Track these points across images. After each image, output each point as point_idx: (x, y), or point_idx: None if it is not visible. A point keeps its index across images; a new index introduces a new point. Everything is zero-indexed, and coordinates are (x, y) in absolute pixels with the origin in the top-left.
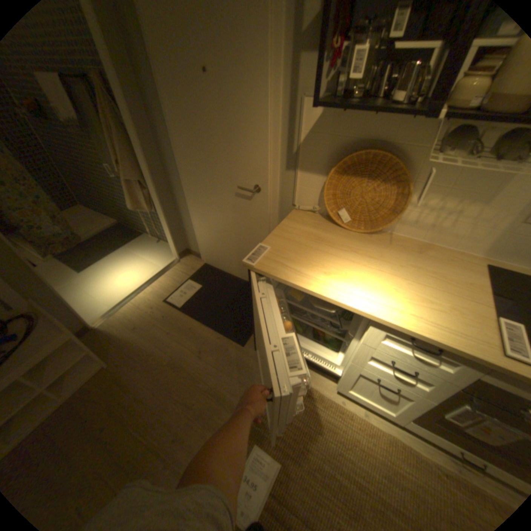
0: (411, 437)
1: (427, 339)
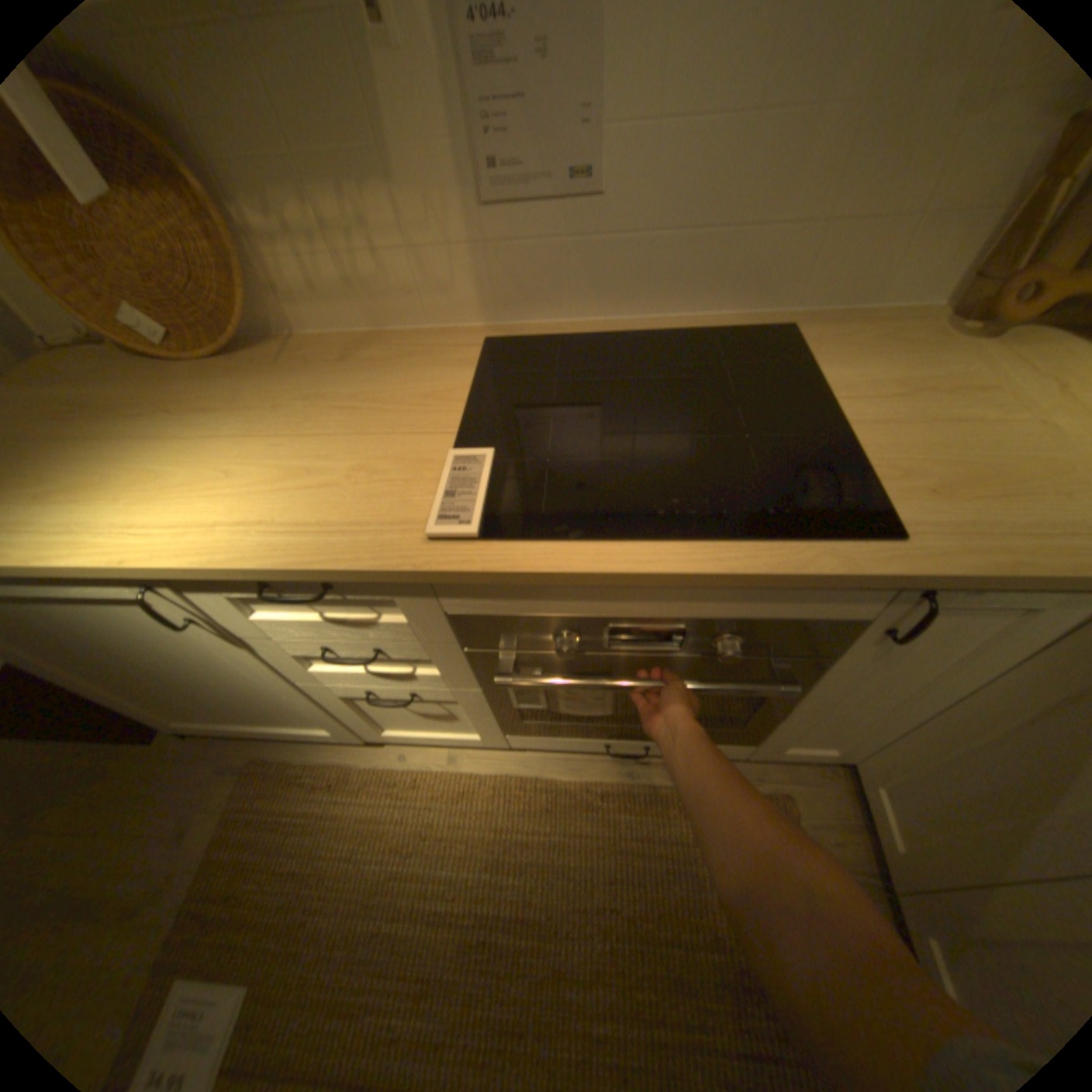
0: (540, 758)
1: (262, 575)
